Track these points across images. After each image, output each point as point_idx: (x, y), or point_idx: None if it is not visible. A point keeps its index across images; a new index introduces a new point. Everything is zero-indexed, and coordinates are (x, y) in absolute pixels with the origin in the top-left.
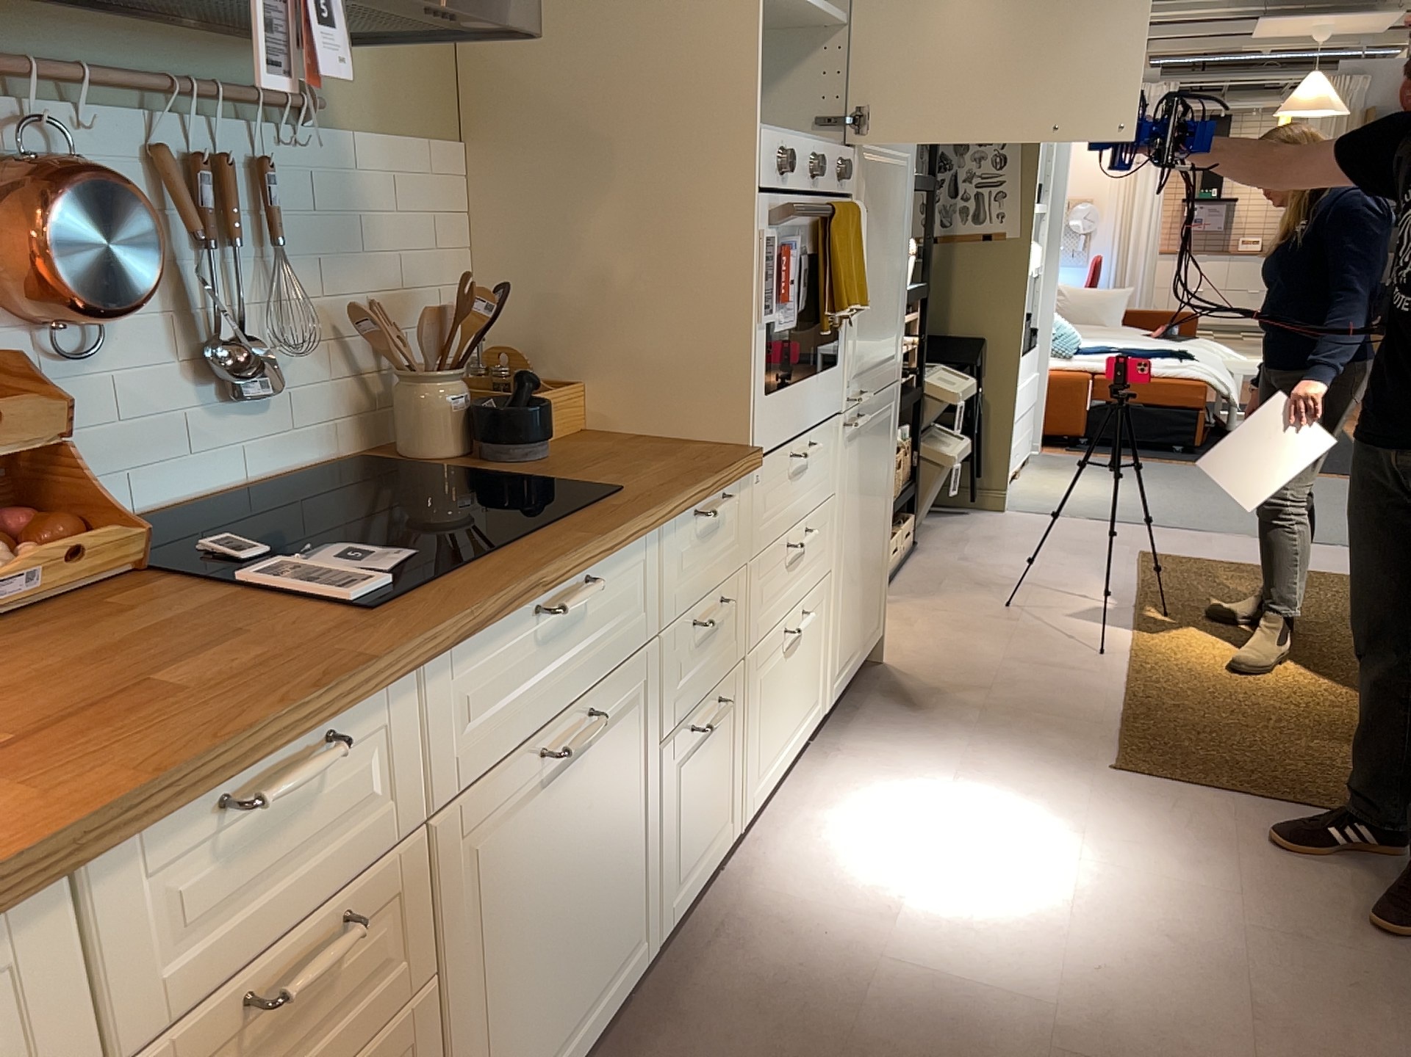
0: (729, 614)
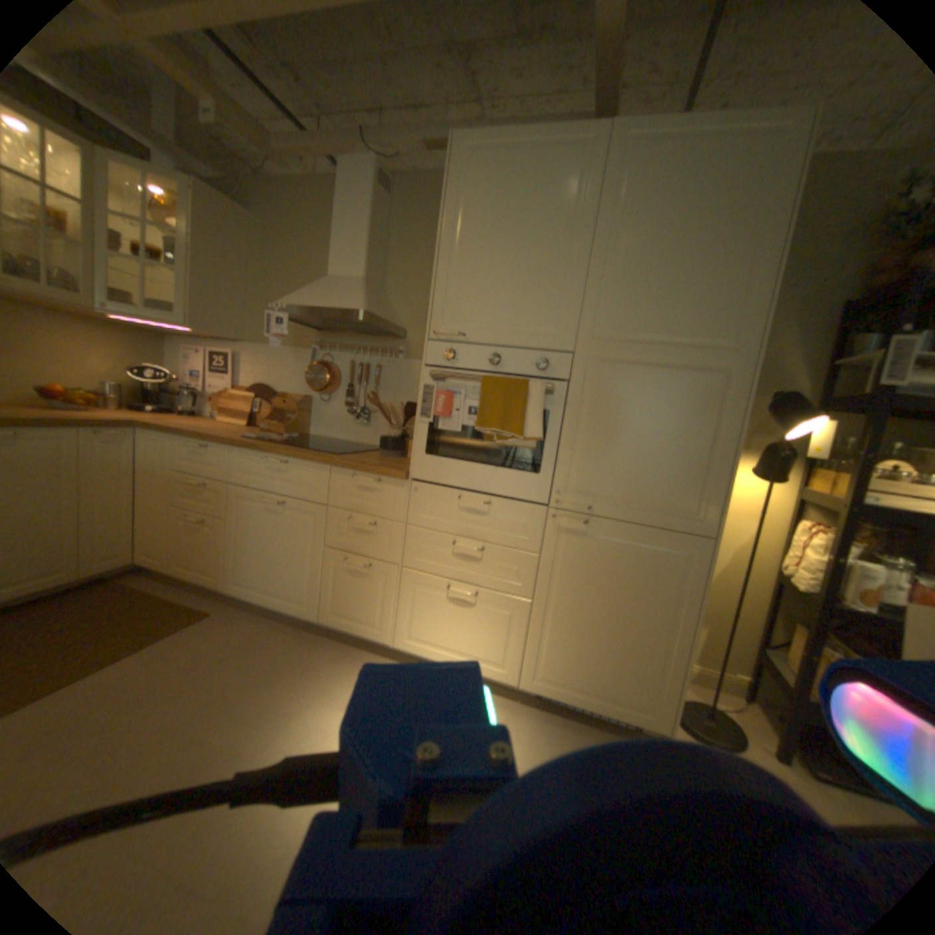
0: (382, 534)
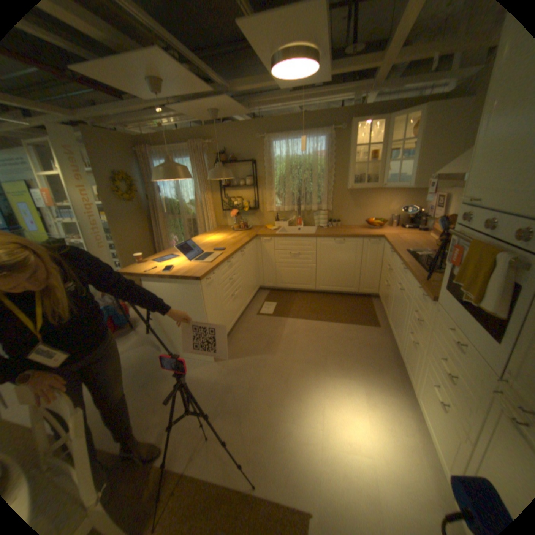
0: (424, 330)
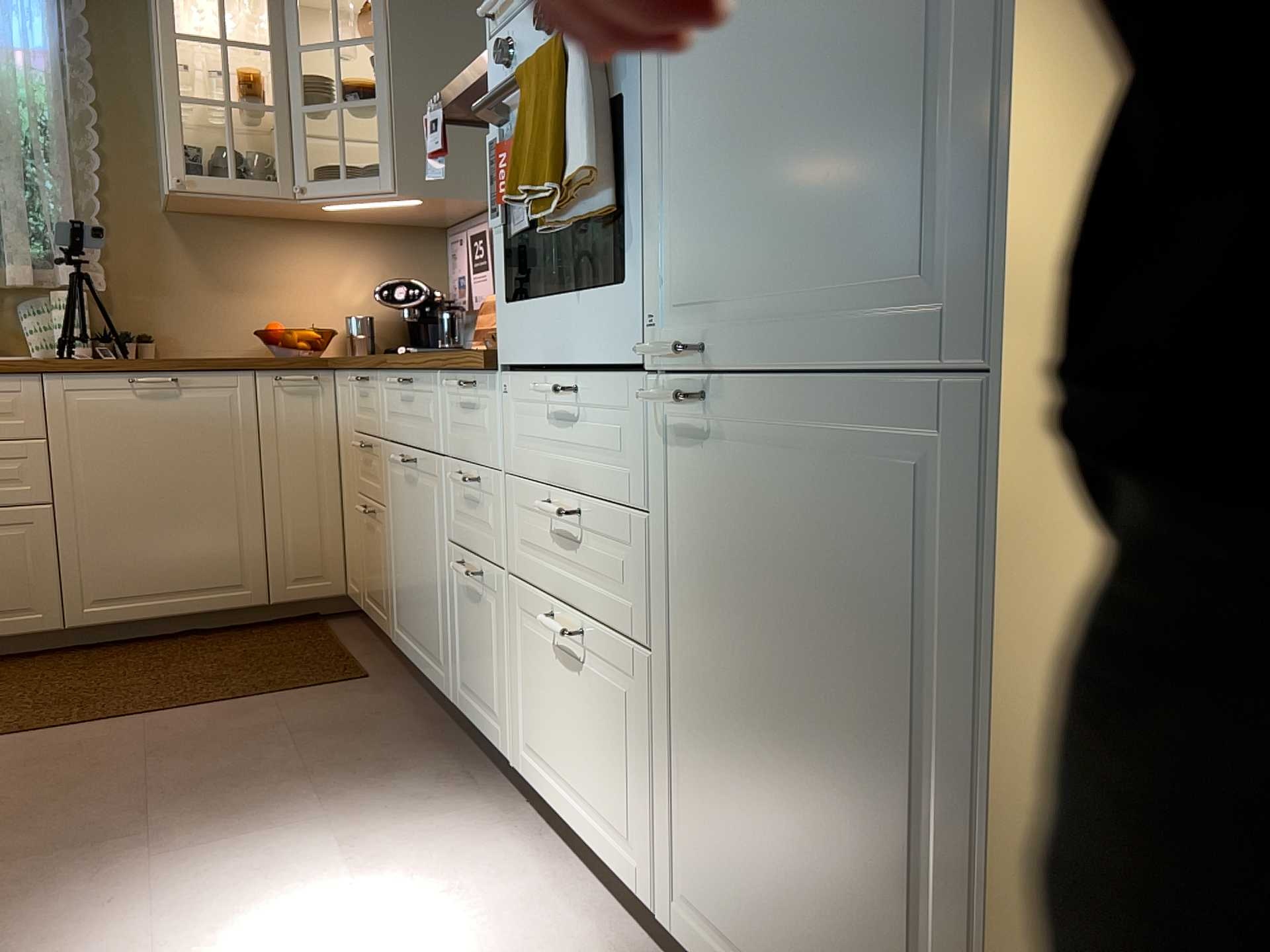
0: (489, 505)
